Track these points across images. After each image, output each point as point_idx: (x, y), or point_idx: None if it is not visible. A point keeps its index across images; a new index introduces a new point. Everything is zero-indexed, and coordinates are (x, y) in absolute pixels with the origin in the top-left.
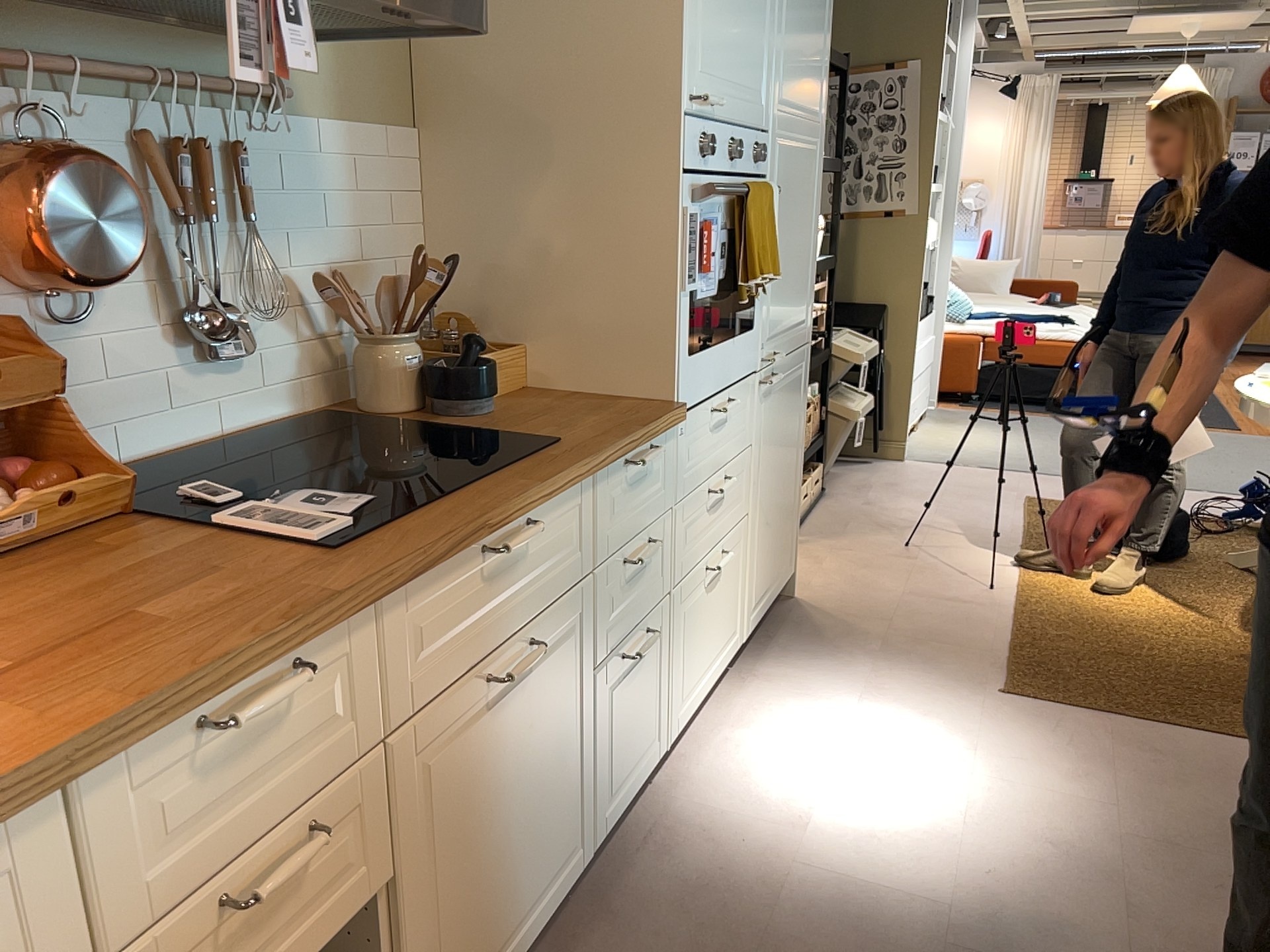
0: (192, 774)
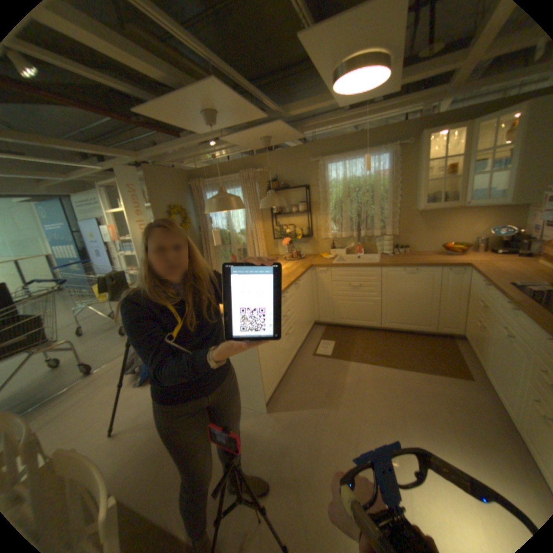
0: (485, 286)
